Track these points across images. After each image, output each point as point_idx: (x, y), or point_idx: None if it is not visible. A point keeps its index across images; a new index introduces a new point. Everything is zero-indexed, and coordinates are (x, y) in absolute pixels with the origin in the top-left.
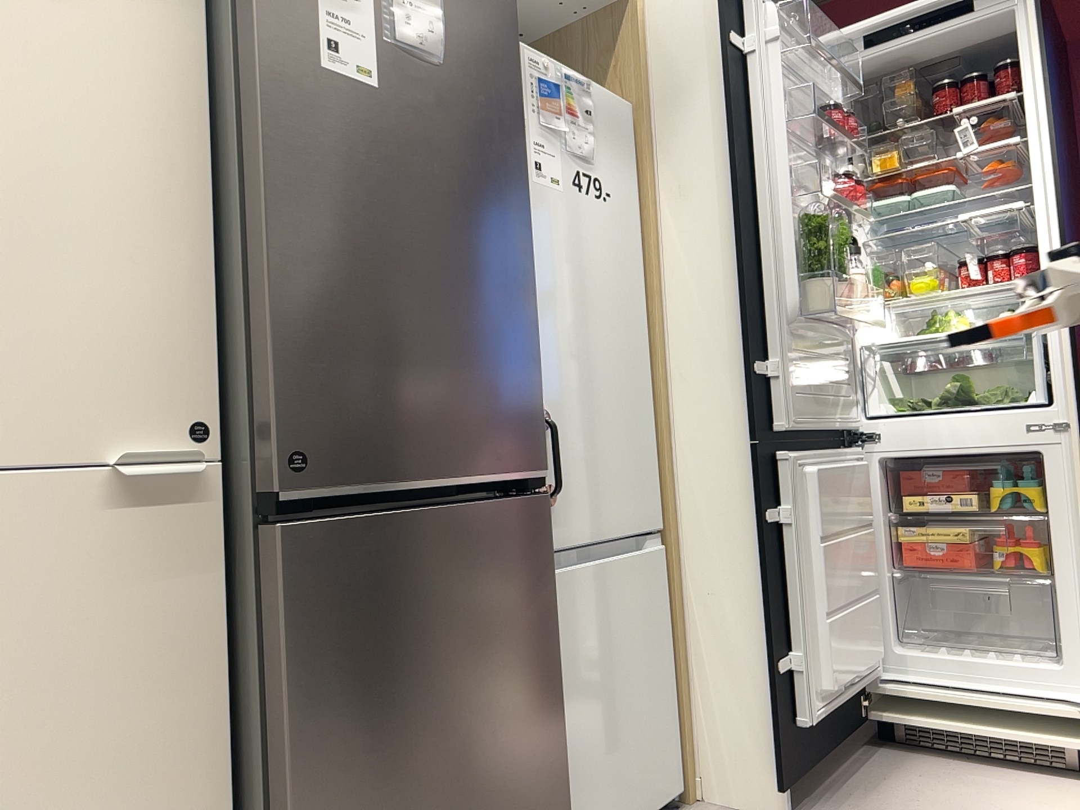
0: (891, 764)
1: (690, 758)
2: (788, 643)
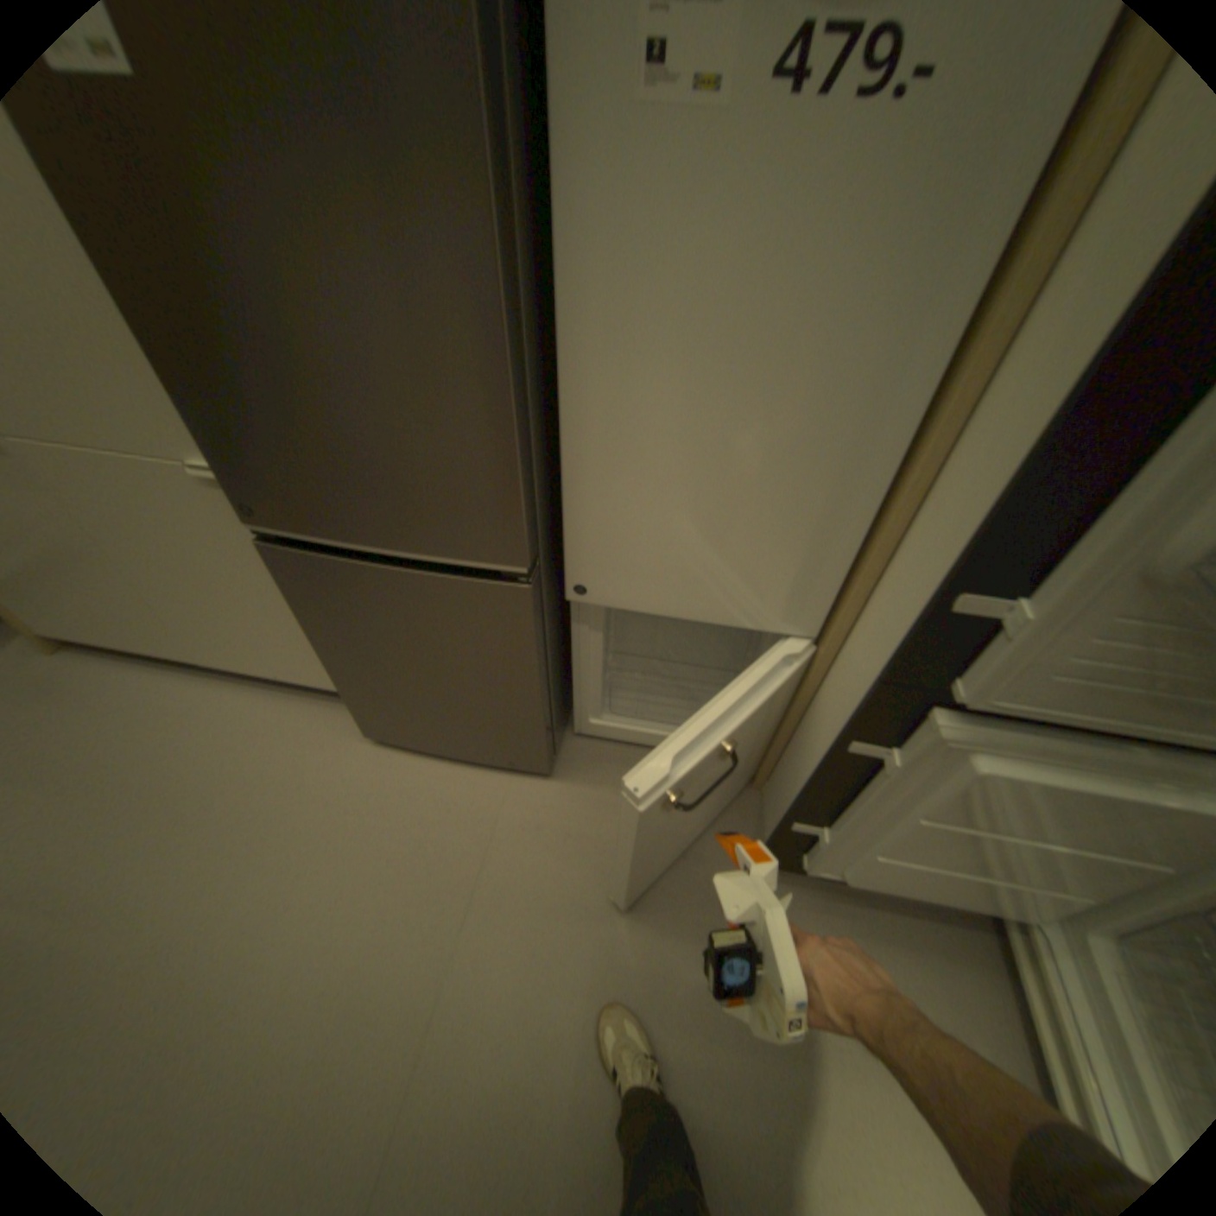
0: (949, 949)
1: (764, 771)
2: (825, 820)
